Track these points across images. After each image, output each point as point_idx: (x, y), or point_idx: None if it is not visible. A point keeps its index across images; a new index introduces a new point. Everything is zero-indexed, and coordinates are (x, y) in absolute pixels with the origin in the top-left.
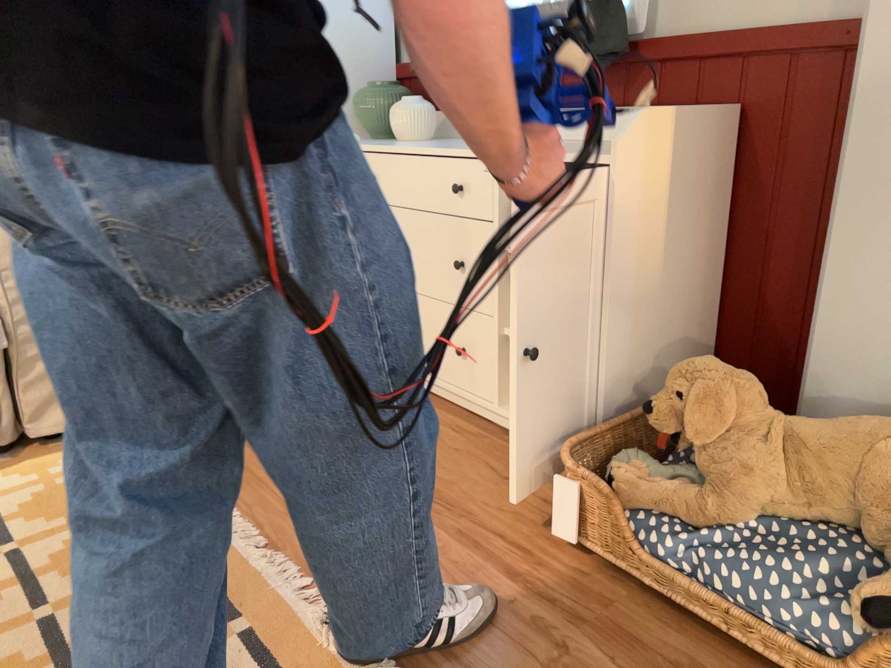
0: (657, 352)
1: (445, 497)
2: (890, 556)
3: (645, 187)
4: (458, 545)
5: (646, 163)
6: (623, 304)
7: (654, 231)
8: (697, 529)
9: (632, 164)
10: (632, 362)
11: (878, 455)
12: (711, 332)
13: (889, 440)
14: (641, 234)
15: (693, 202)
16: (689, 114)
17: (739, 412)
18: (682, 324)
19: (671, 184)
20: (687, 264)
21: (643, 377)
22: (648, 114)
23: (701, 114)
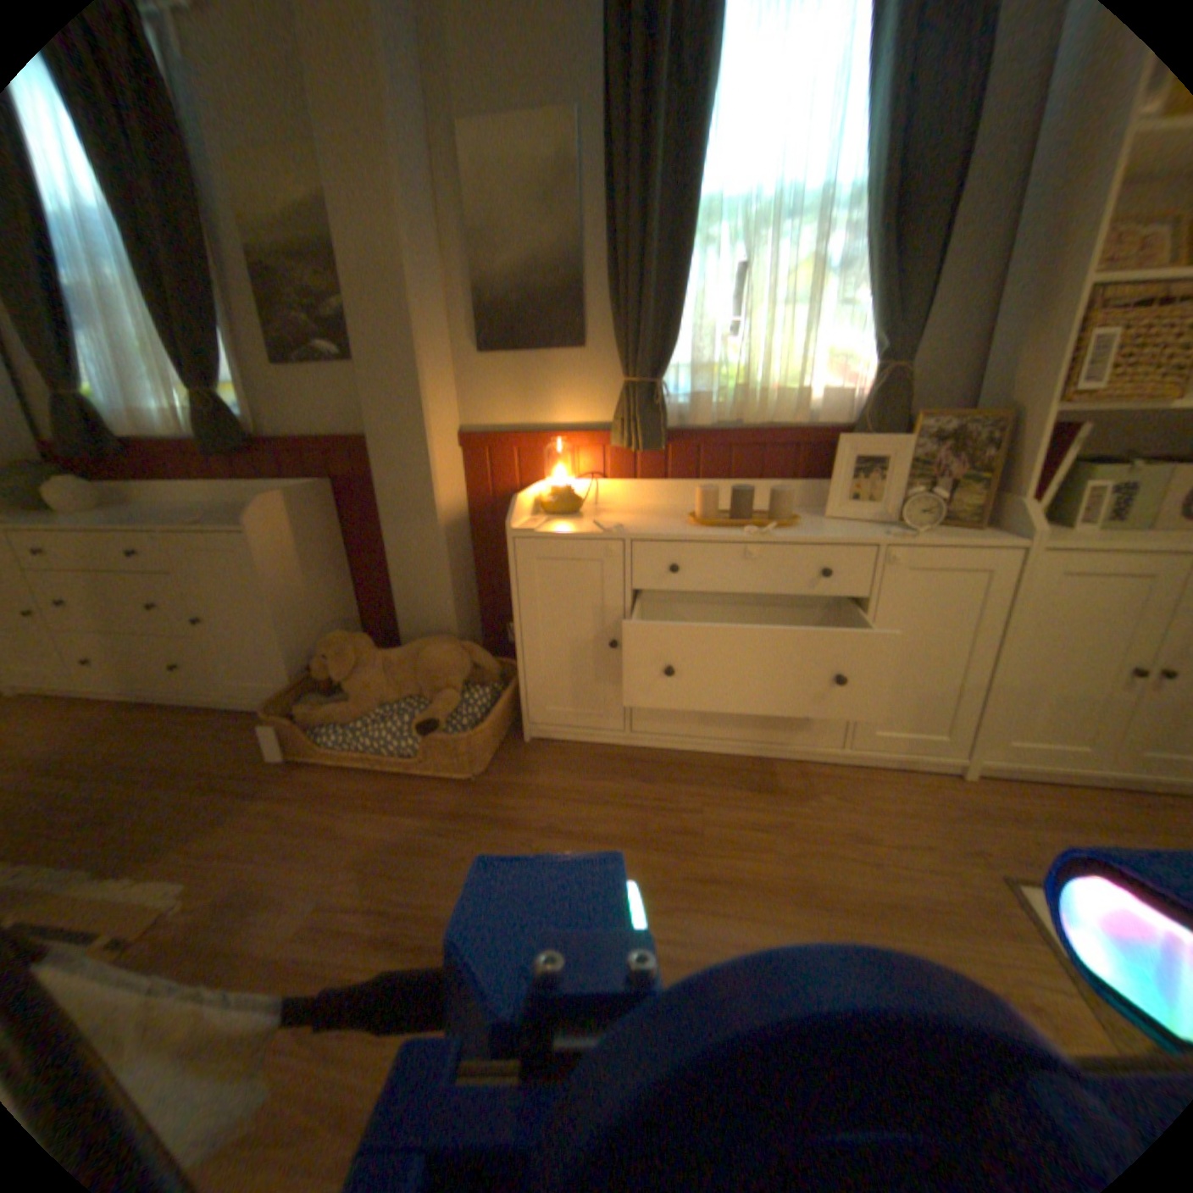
0: (319, 632)
1: (182, 772)
2: (434, 702)
3: (275, 540)
4: (197, 796)
5: (271, 526)
6: (282, 611)
7: (292, 563)
8: (350, 725)
9: (260, 529)
10: (301, 643)
11: (422, 658)
12: (356, 610)
13: (426, 650)
14: (282, 567)
15: (316, 540)
16: (295, 491)
17: (357, 657)
18: (332, 611)
19: (295, 533)
20: (324, 576)
21: (313, 649)
22: (263, 497)
23: (304, 489)
